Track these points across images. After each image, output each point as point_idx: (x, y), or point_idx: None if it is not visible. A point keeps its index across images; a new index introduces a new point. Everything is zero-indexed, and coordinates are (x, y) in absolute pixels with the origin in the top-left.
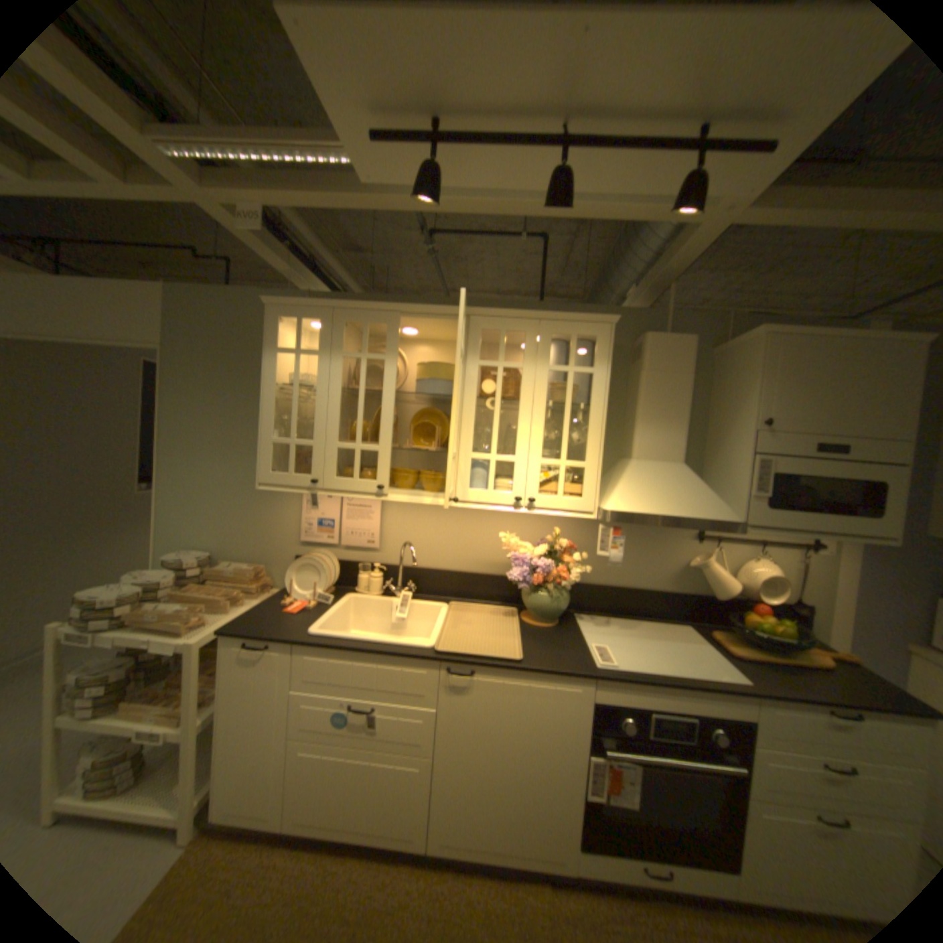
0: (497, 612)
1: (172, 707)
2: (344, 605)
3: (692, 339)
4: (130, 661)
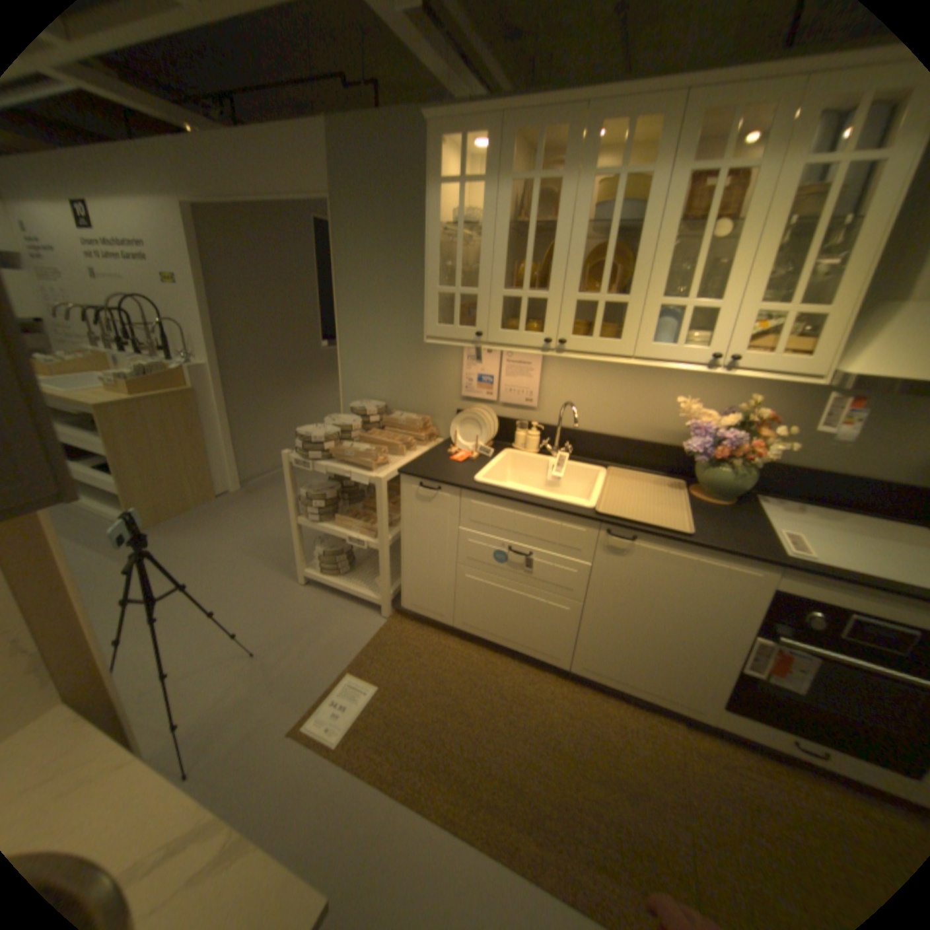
0: (661, 483)
1: (370, 524)
2: (503, 460)
3: None
4: (338, 486)
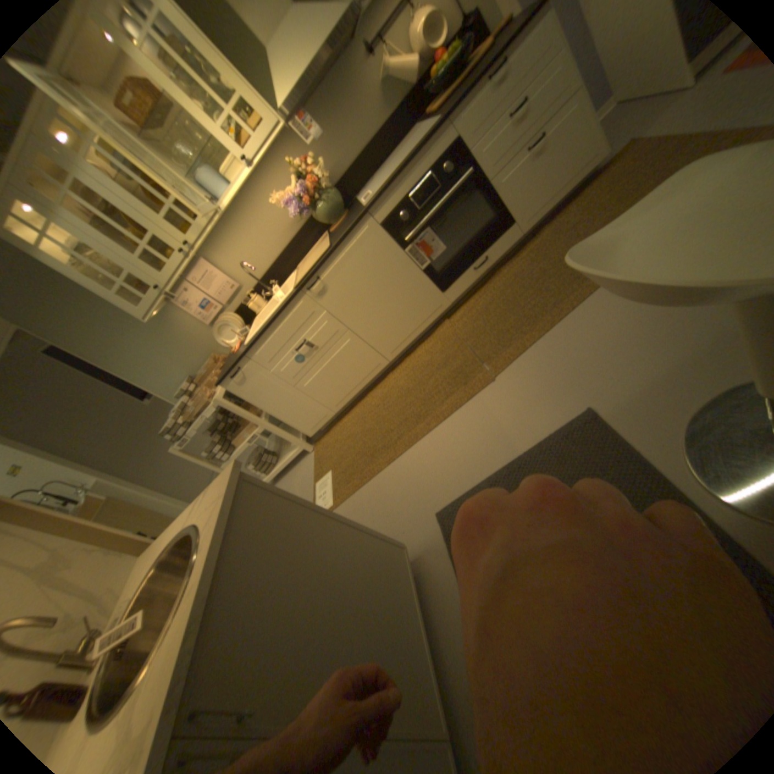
0: (320, 243)
1: (249, 424)
2: (257, 323)
3: None
4: (218, 431)
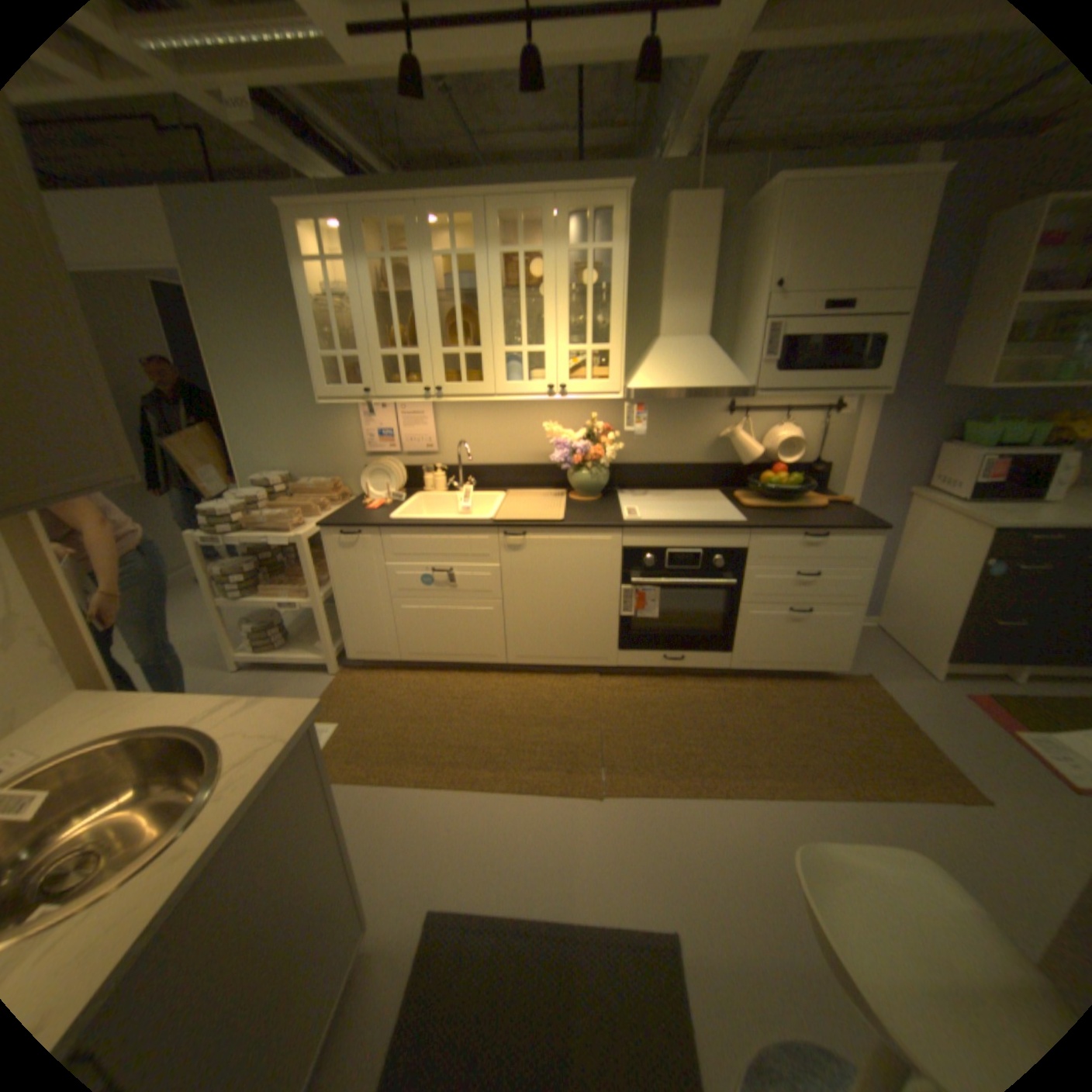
0: (549, 495)
1: (298, 586)
2: (416, 501)
3: (718, 195)
4: (254, 559)
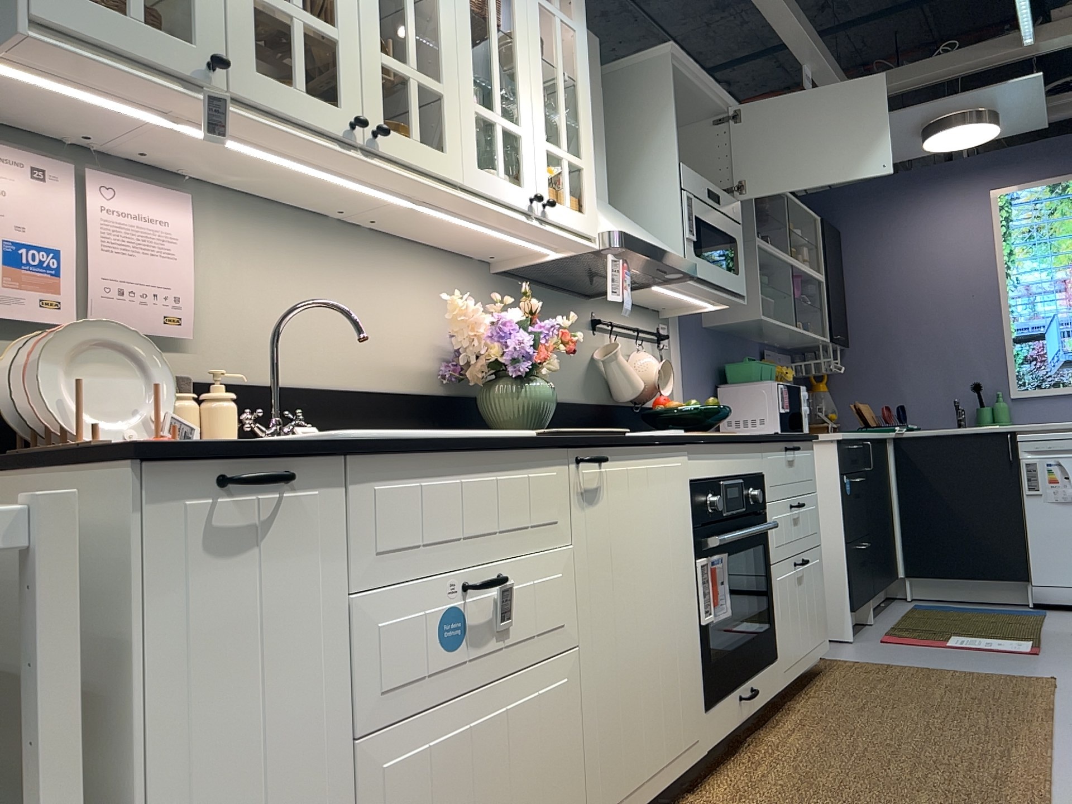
0: None
1: None
2: None
3: (598, 43)
4: None
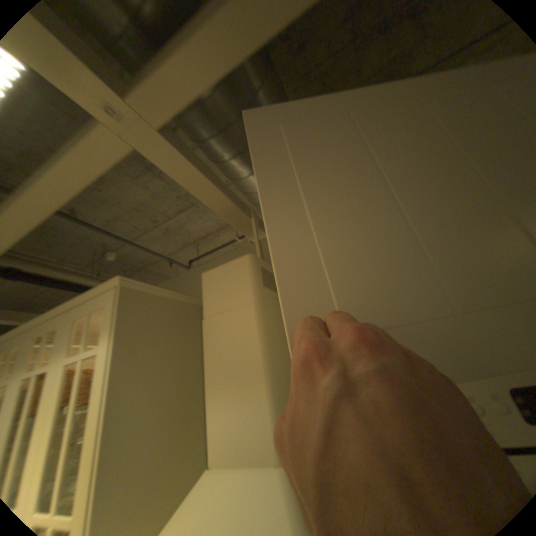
0: None
1: None
2: None
3: (244, 261)
4: None
